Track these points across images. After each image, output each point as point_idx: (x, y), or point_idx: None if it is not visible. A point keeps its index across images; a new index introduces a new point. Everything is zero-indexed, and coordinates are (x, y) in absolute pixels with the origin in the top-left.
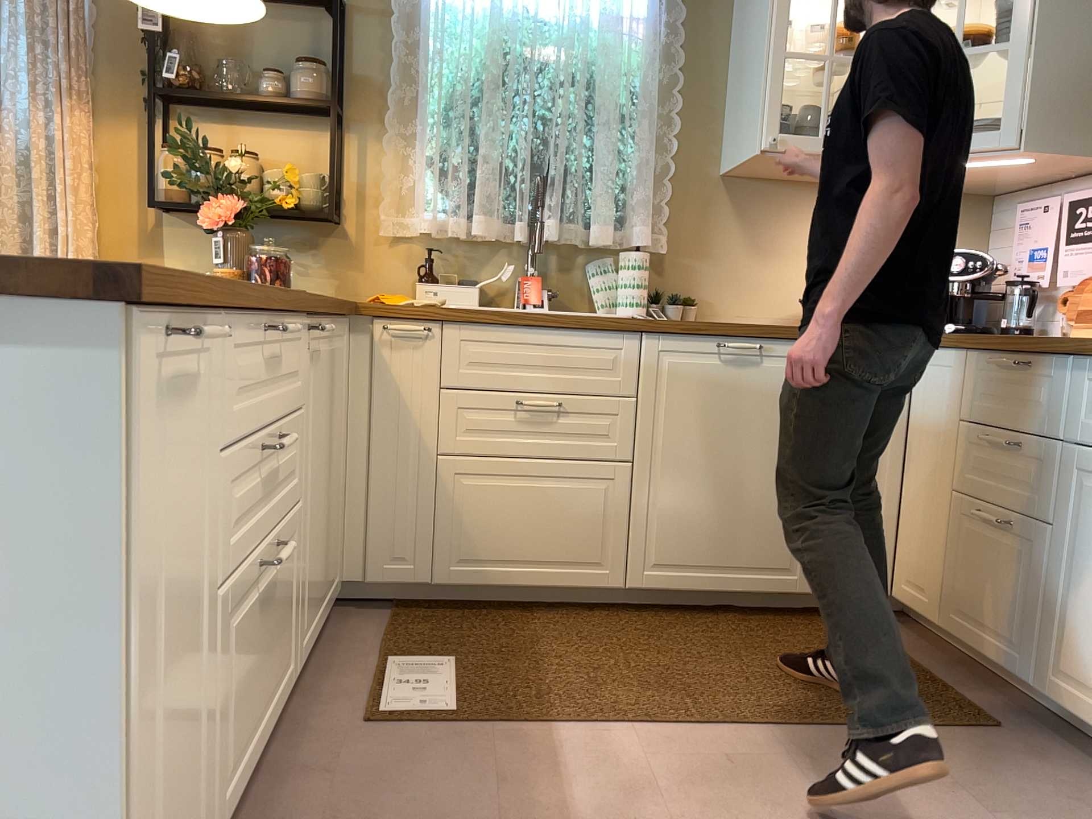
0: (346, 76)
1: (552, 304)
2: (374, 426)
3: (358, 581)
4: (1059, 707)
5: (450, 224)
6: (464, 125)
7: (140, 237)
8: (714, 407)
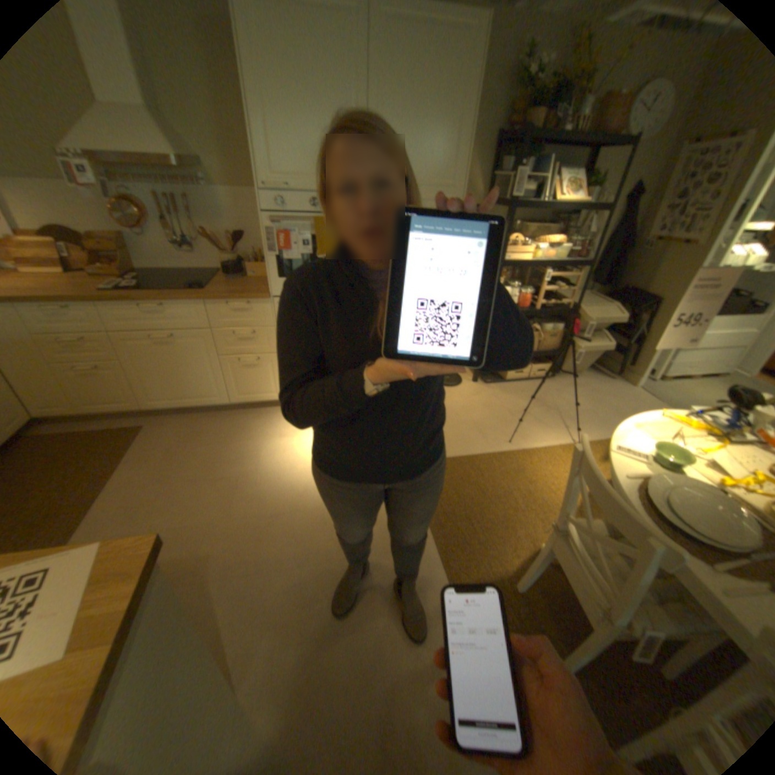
0: None
1: None
2: None
3: None
4: (152, 409)
5: None
6: None
7: None
8: None
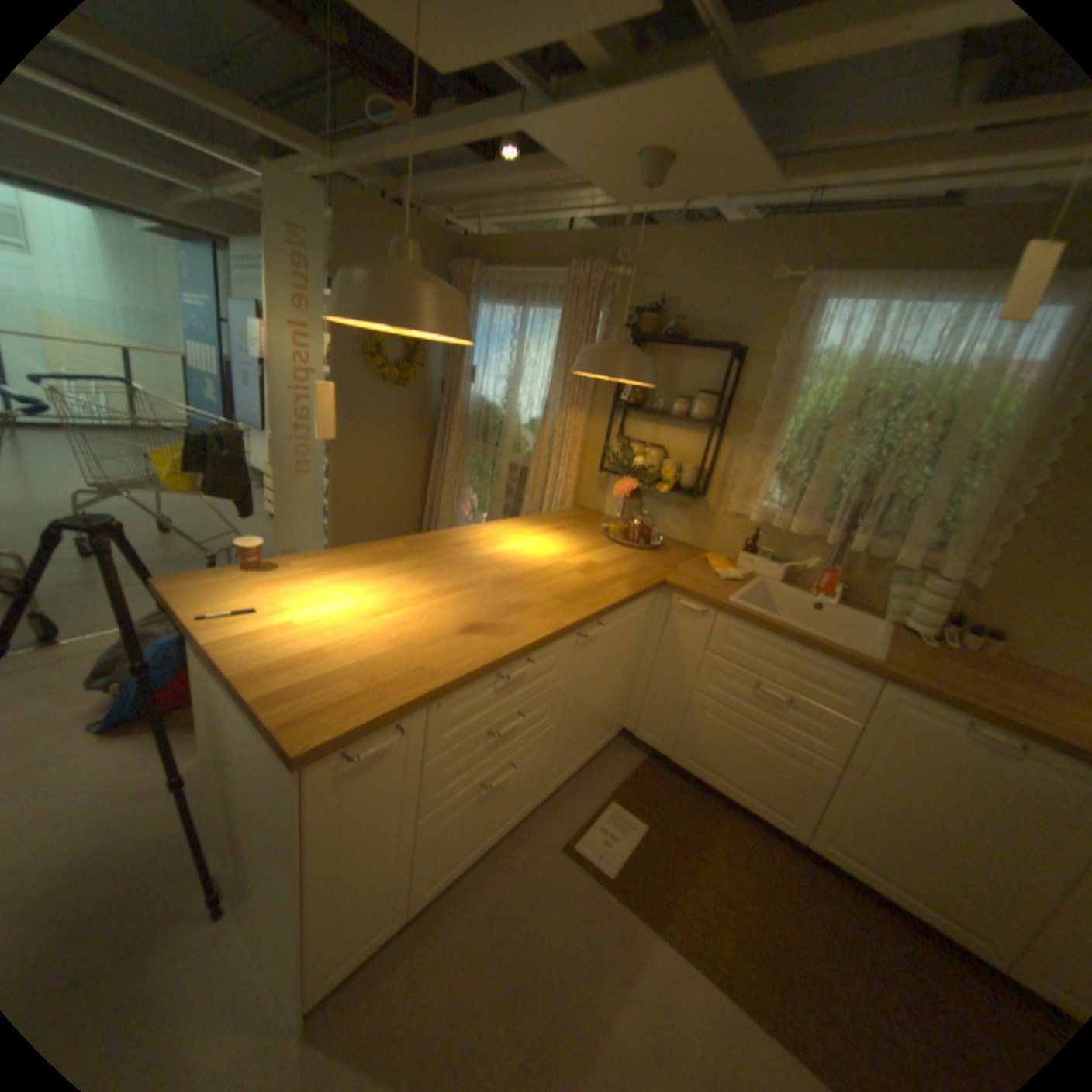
0: (733, 397)
1: (850, 592)
2: (661, 655)
3: (633, 732)
4: None
5: (778, 516)
6: (811, 446)
7: (597, 480)
8: (947, 771)
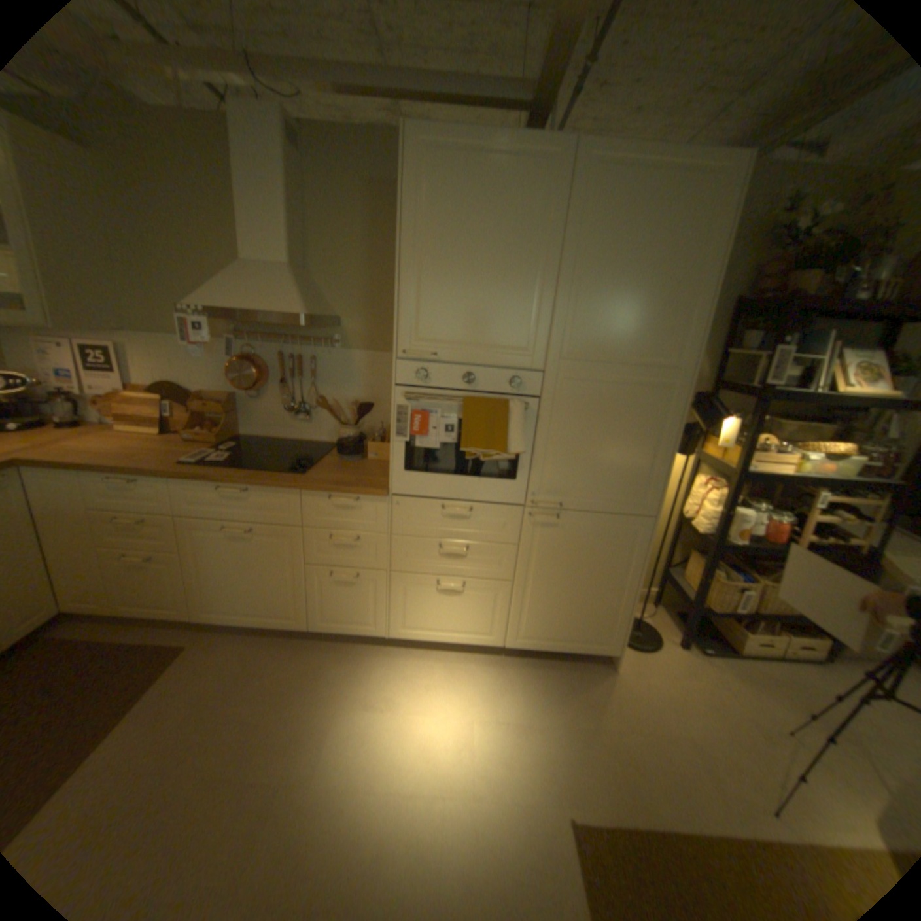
0: None
1: None
2: None
3: None
4: (207, 624)
5: None
6: None
7: None
8: None
